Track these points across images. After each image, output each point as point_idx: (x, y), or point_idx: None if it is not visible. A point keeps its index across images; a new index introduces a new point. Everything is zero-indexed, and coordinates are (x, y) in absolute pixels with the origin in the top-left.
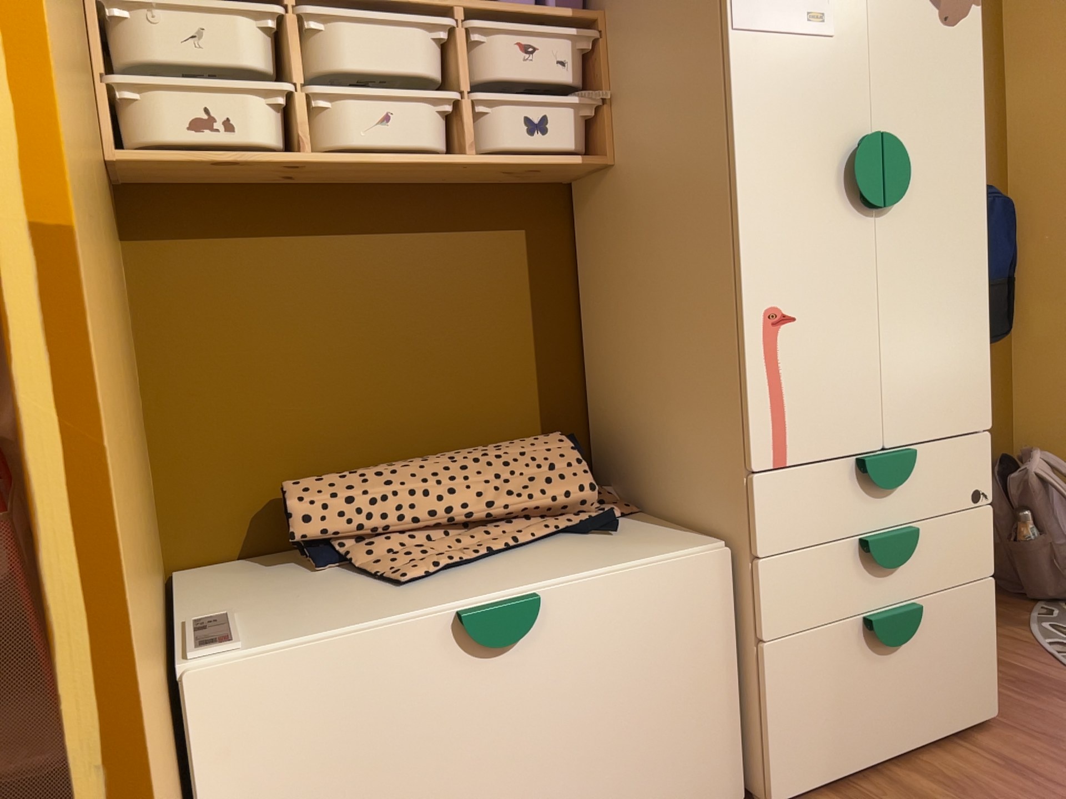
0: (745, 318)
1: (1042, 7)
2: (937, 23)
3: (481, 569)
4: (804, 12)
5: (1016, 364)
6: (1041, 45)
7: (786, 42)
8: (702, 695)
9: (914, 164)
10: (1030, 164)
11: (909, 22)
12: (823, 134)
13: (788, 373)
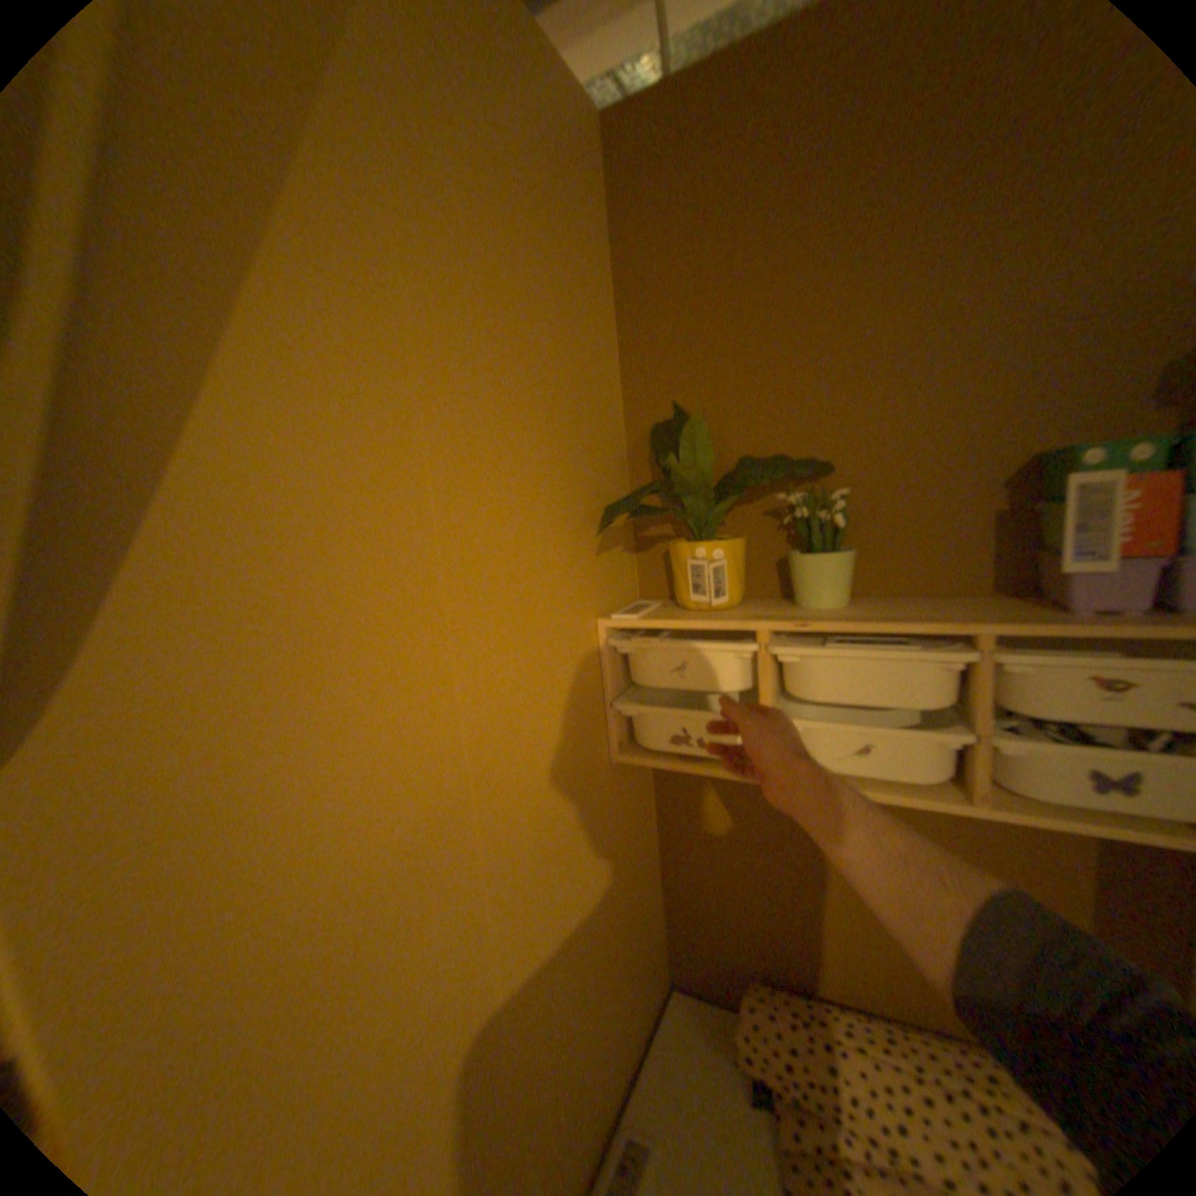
0: None
1: None
2: None
3: None
4: None
5: None
6: None
7: None
8: None
9: None
10: None
11: None
12: None
13: None
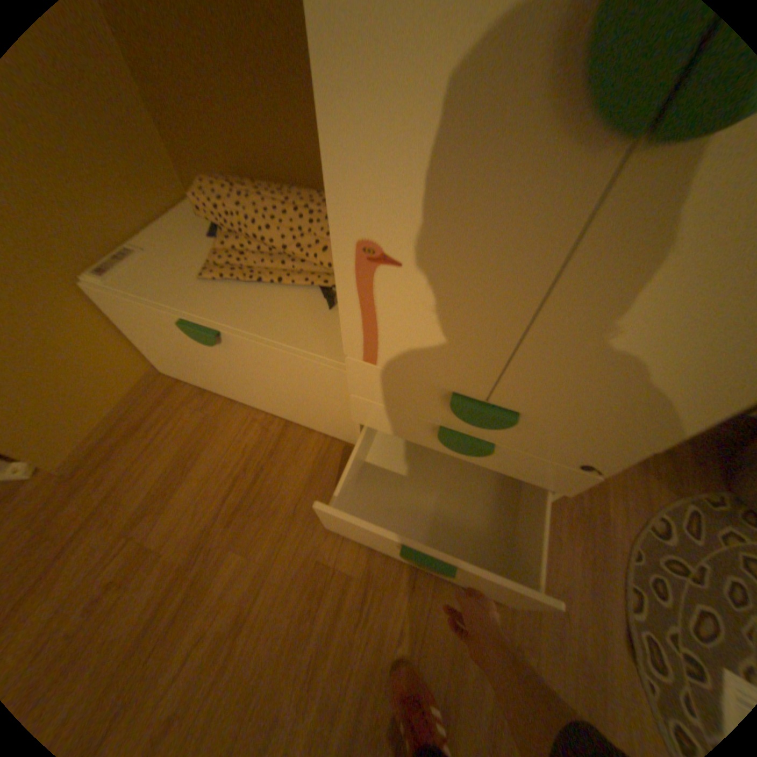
0: (336, 236)
1: None
2: None
3: (242, 289)
4: None
5: None
6: None
7: None
8: (329, 409)
9: None
10: None
11: None
12: None
13: (382, 306)
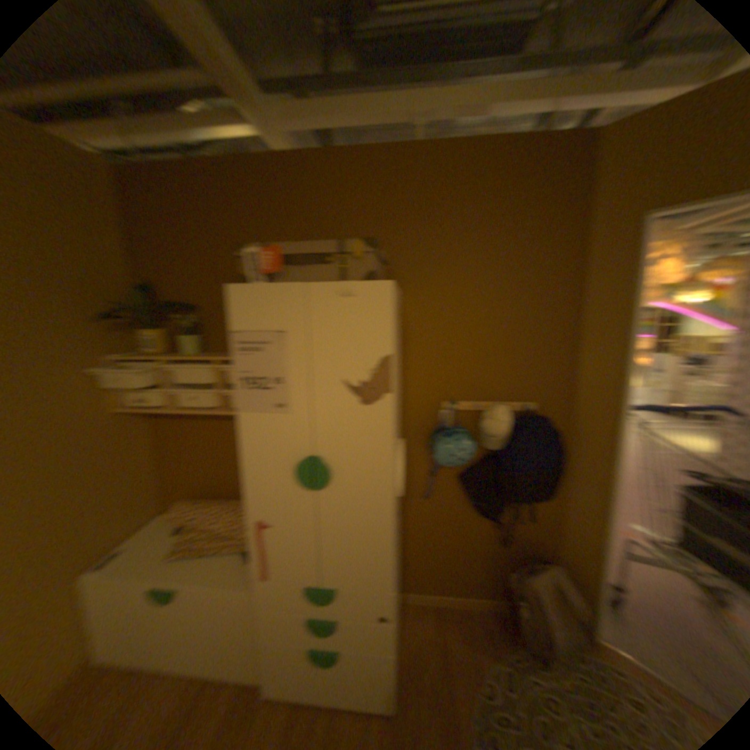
0: (245, 522)
1: (607, 316)
2: (355, 404)
3: (188, 564)
4: (270, 404)
5: (567, 515)
6: (602, 339)
7: (261, 416)
8: (238, 645)
9: (338, 469)
10: (588, 408)
11: (335, 405)
12: (282, 455)
13: (263, 547)
